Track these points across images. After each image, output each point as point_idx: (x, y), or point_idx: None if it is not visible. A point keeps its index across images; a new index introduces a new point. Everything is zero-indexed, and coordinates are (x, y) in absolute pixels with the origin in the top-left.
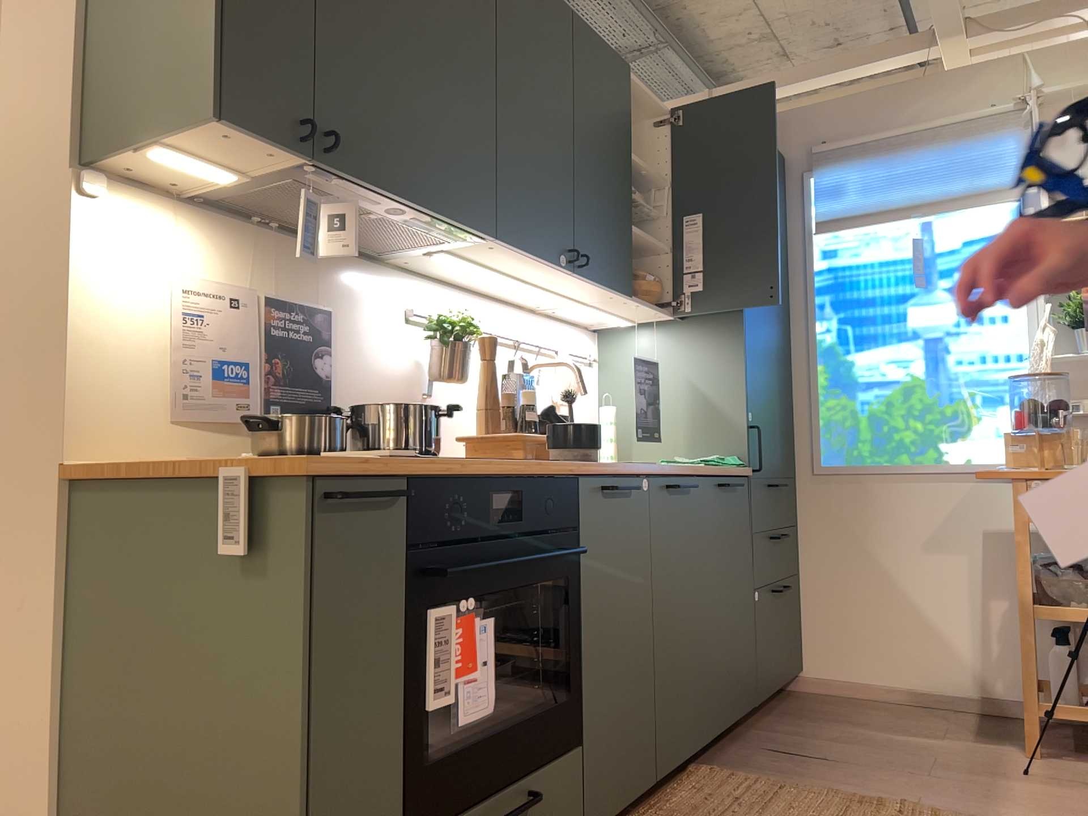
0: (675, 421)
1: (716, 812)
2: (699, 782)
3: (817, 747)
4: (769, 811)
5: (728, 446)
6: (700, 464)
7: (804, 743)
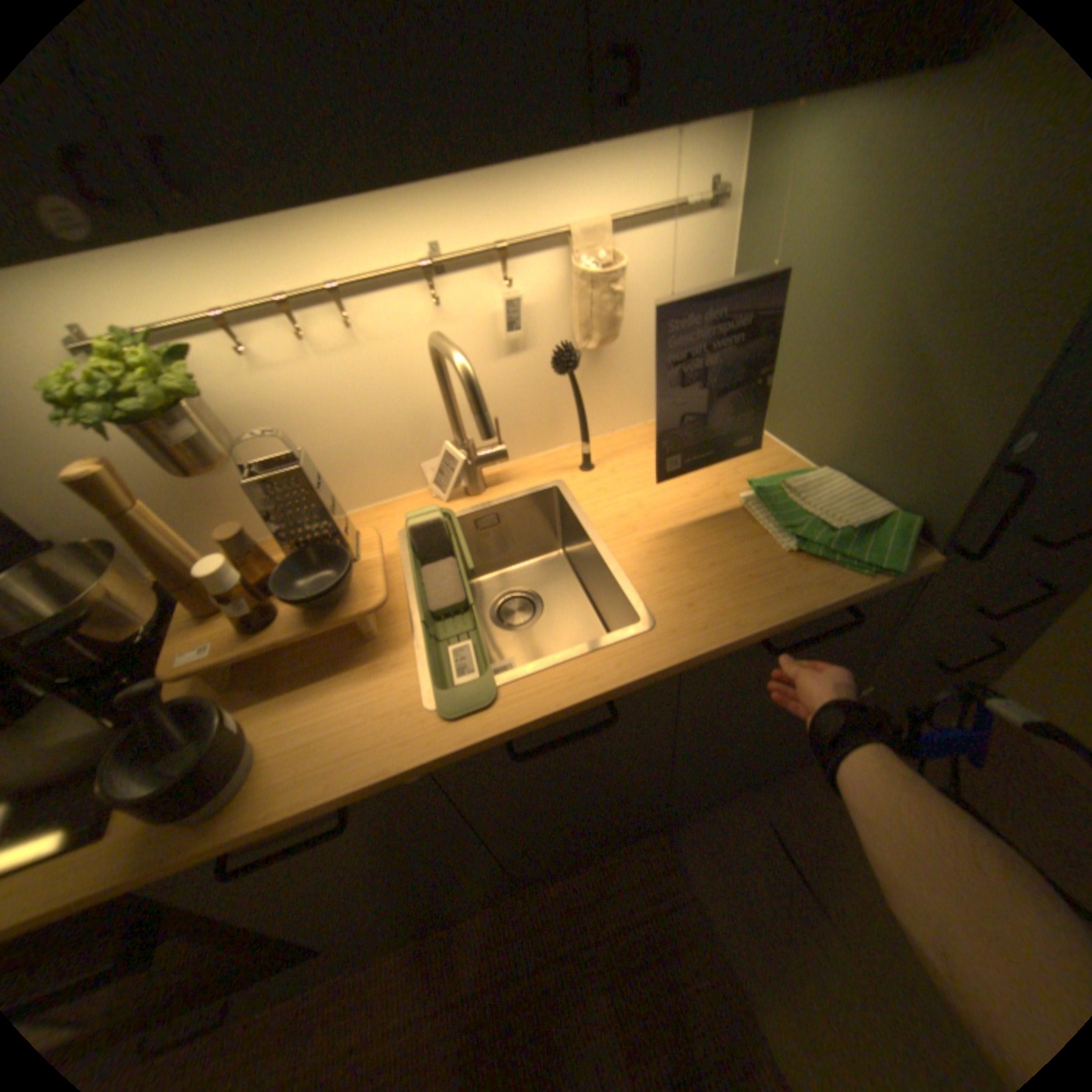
0: (837, 377)
1: (580, 940)
2: (625, 859)
3: (846, 868)
4: (630, 987)
5: (917, 484)
6: (791, 537)
7: (835, 845)
